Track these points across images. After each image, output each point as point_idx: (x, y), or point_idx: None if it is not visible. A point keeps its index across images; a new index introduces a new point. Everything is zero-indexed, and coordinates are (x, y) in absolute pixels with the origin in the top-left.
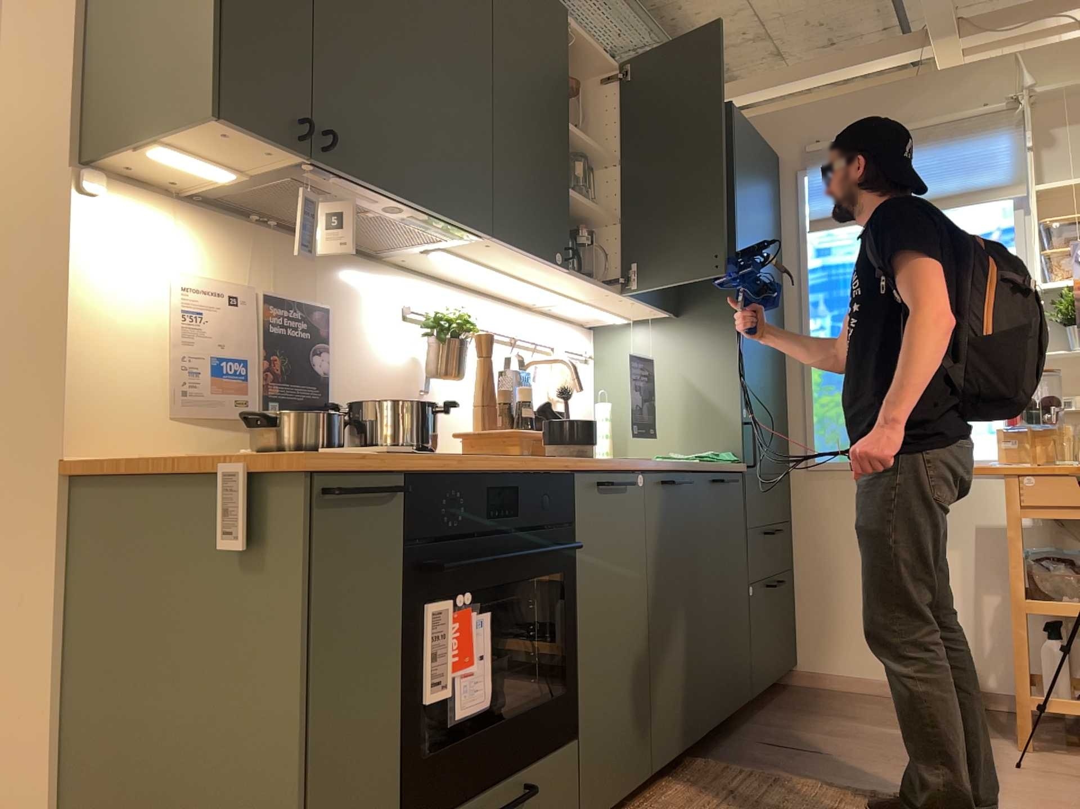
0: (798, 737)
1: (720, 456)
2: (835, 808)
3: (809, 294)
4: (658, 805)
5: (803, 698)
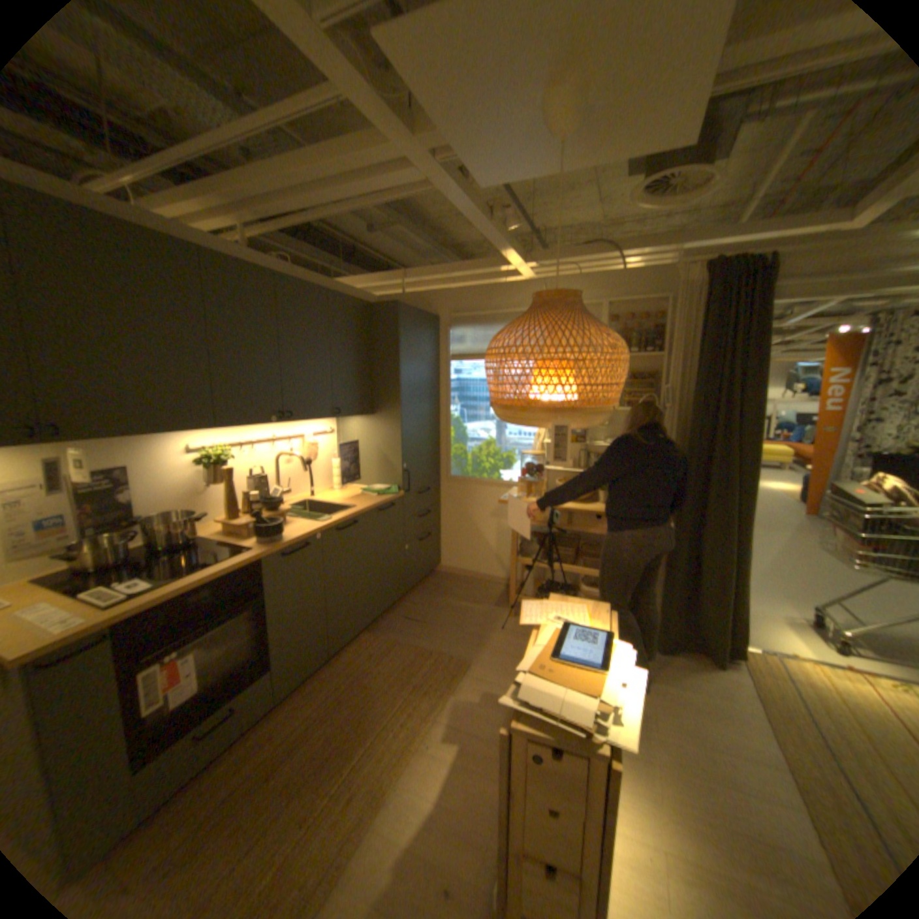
0: (419, 613)
1: (387, 491)
2: (408, 666)
3: (449, 393)
4: (331, 670)
5: (436, 583)
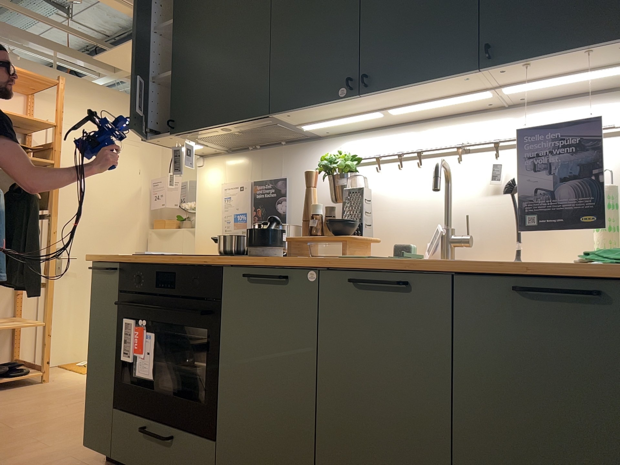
0: None
1: None
2: None
3: None
4: None
5: None
